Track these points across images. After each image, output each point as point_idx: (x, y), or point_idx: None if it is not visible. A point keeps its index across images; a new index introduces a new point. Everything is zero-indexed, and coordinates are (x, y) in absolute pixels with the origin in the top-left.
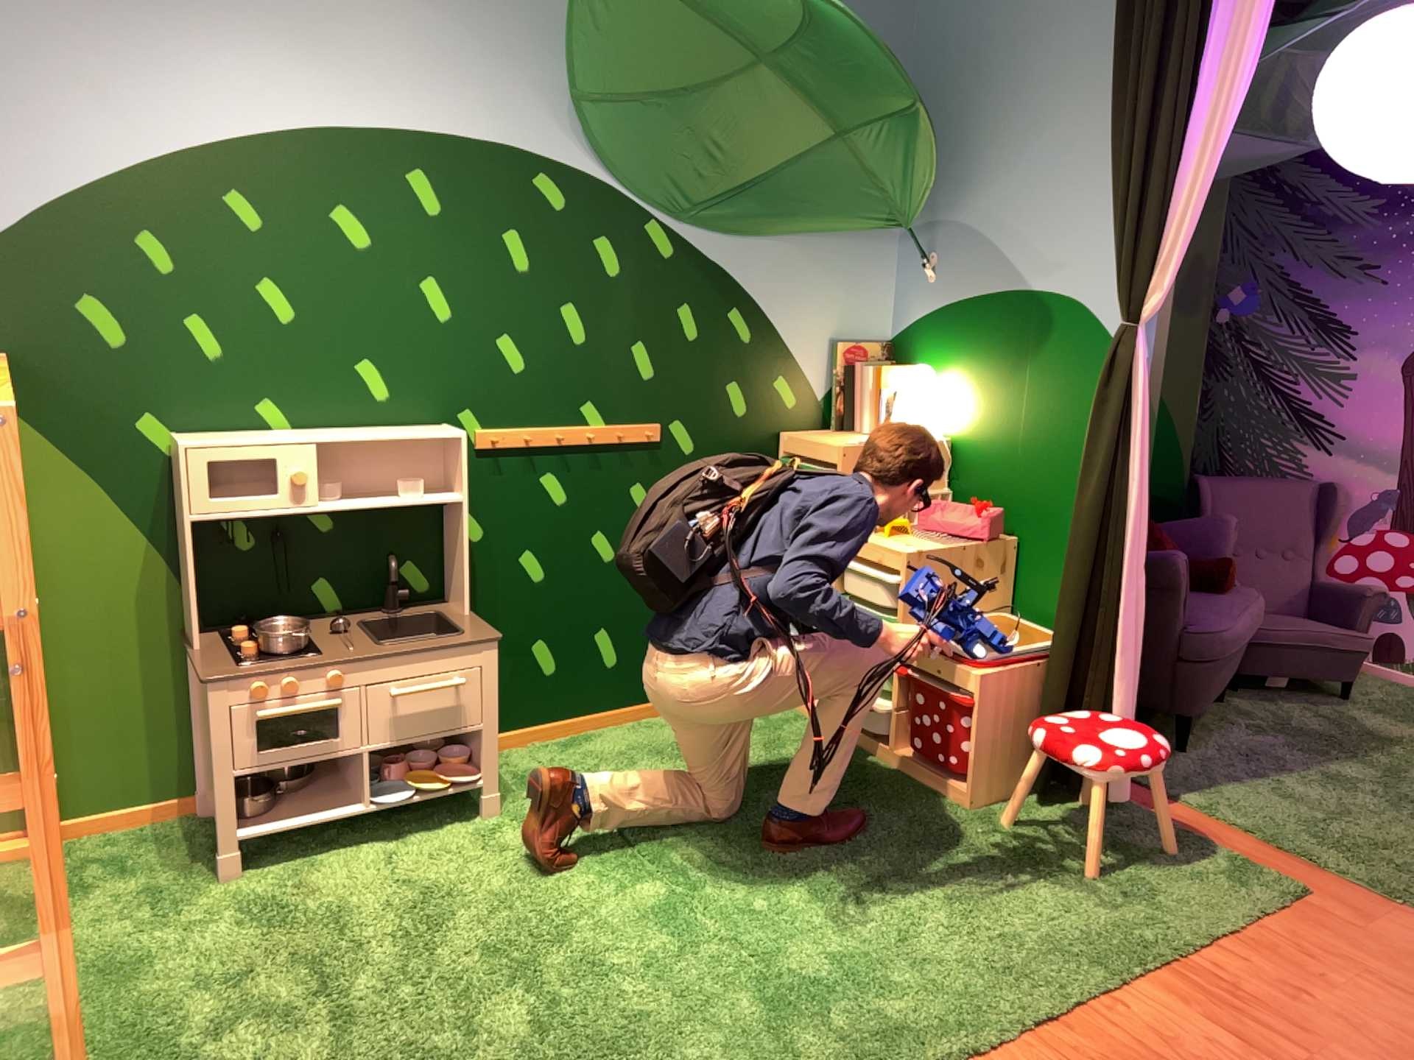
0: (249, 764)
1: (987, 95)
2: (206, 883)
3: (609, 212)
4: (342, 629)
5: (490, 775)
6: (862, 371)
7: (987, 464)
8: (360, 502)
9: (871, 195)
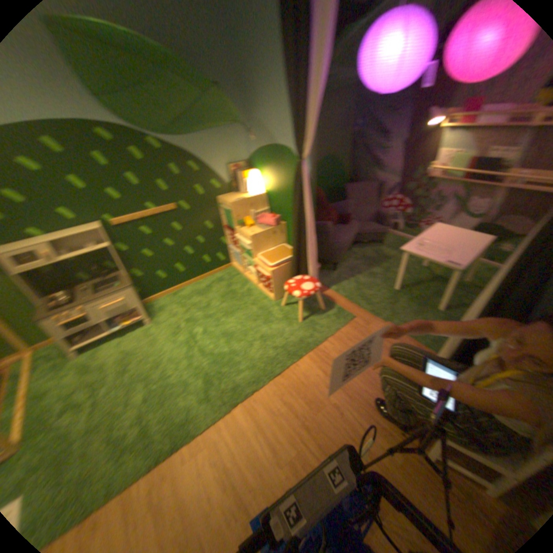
0: (60, 338)
1: (256, 62)
2: (63, 366)
3: (126, 135)
4: (80, 292)
5: (142, 318)
6: (238, 172)
7: (276, 201)
8: (70, 255)
9: (223, 111)
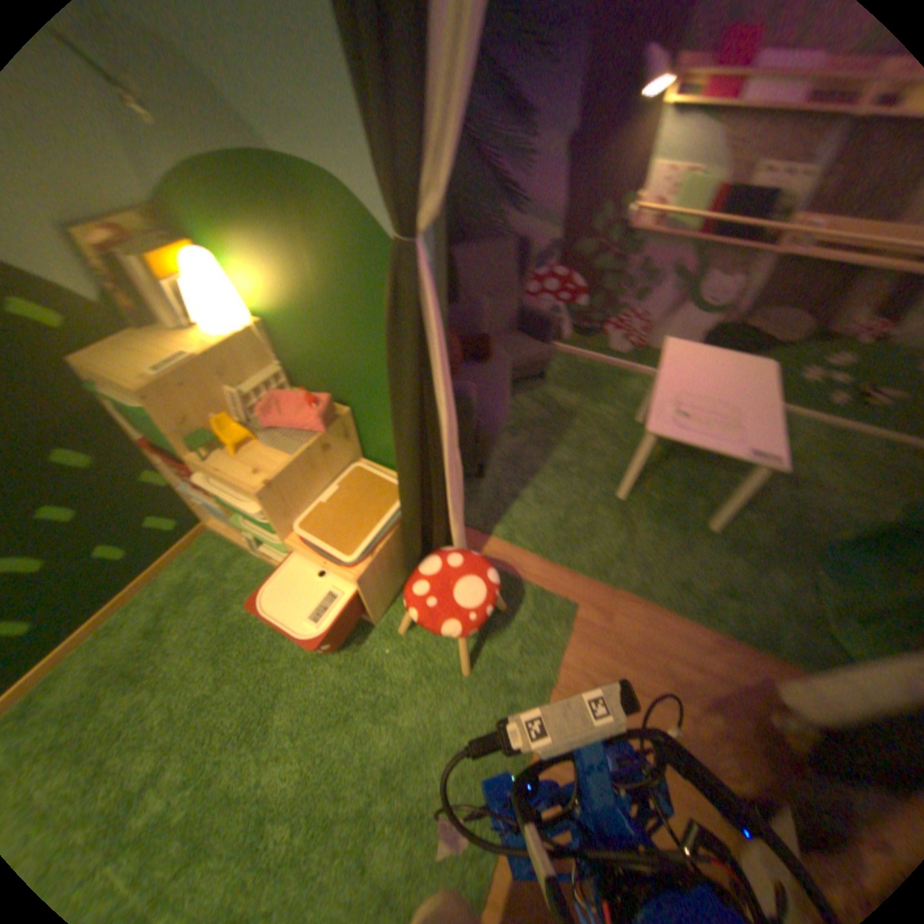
0: None
1: None
2: None
3: None
4: None
5: None
6: (129, 255)
7: (308, 345)
8: None
9: None
